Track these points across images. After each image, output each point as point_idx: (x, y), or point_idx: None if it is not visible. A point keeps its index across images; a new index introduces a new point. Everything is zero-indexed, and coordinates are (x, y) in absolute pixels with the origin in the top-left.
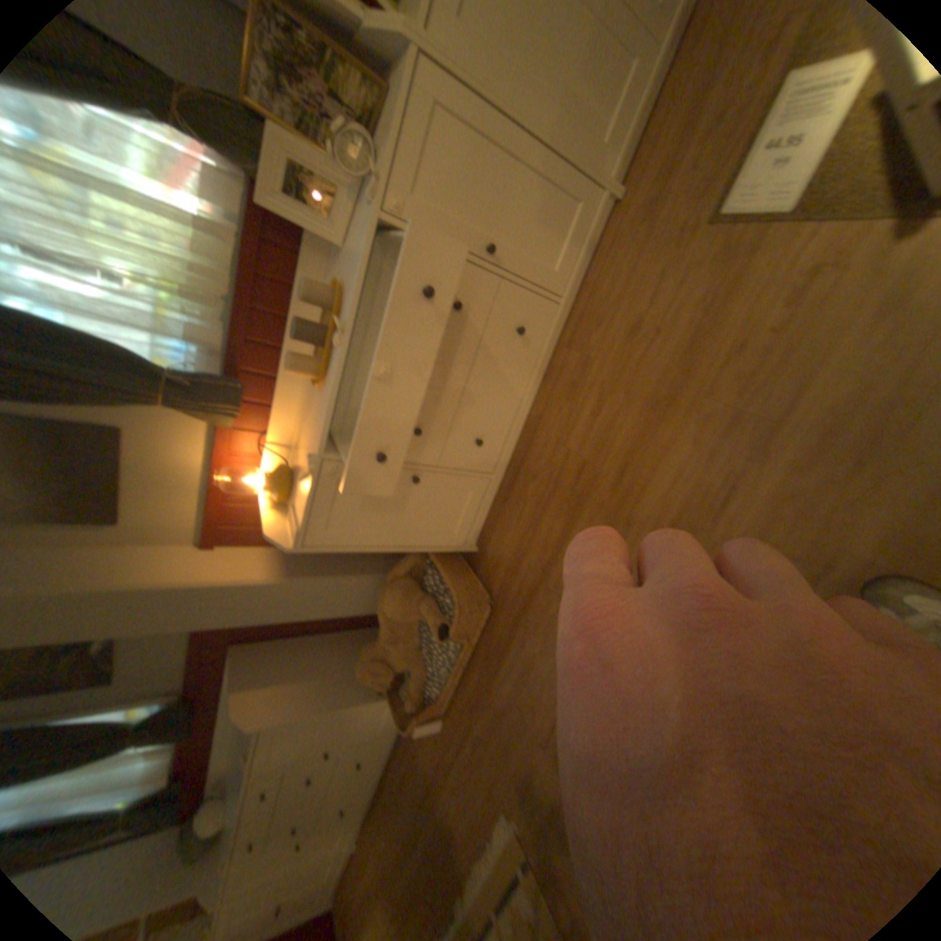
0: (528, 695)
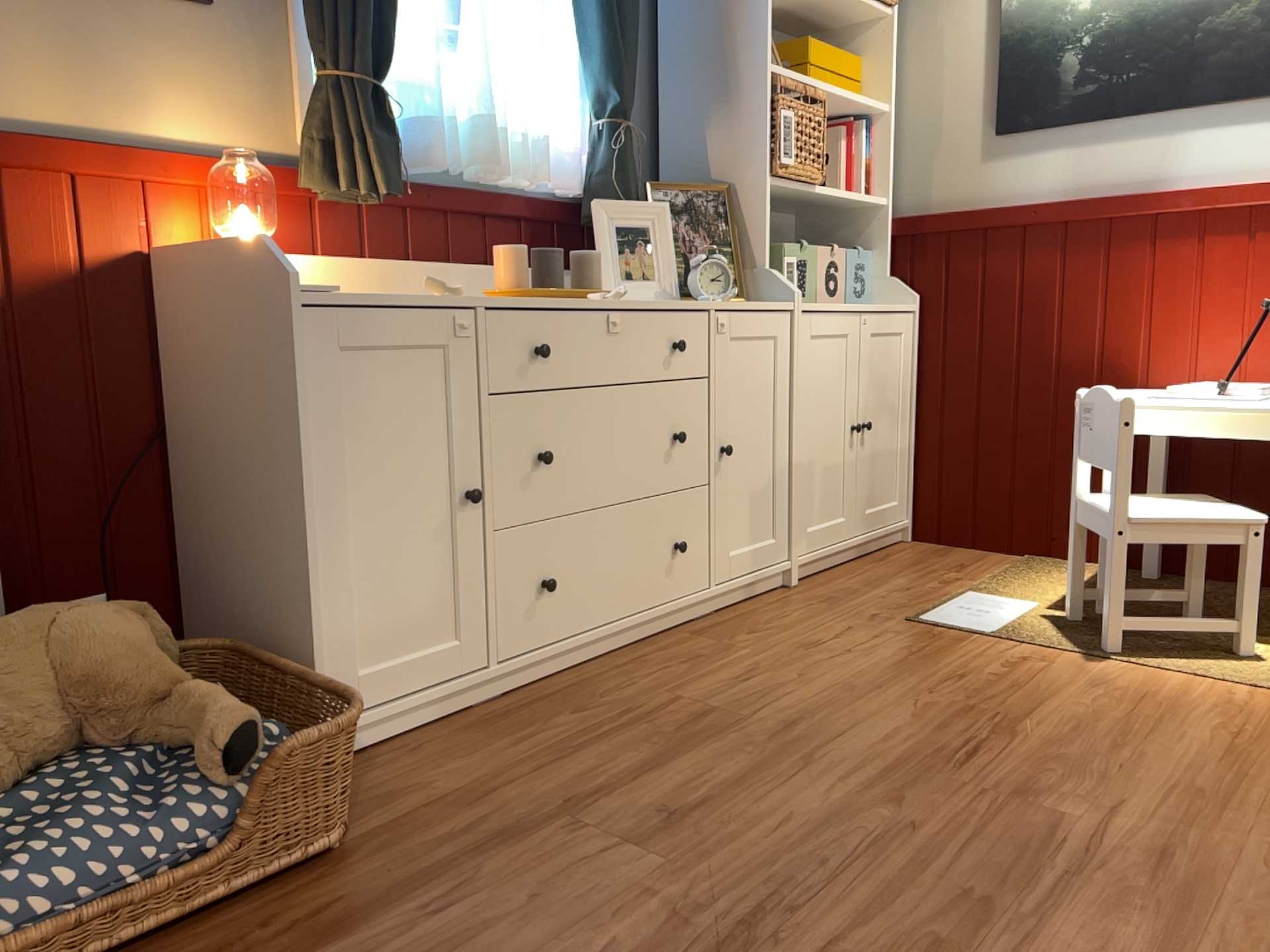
0: None
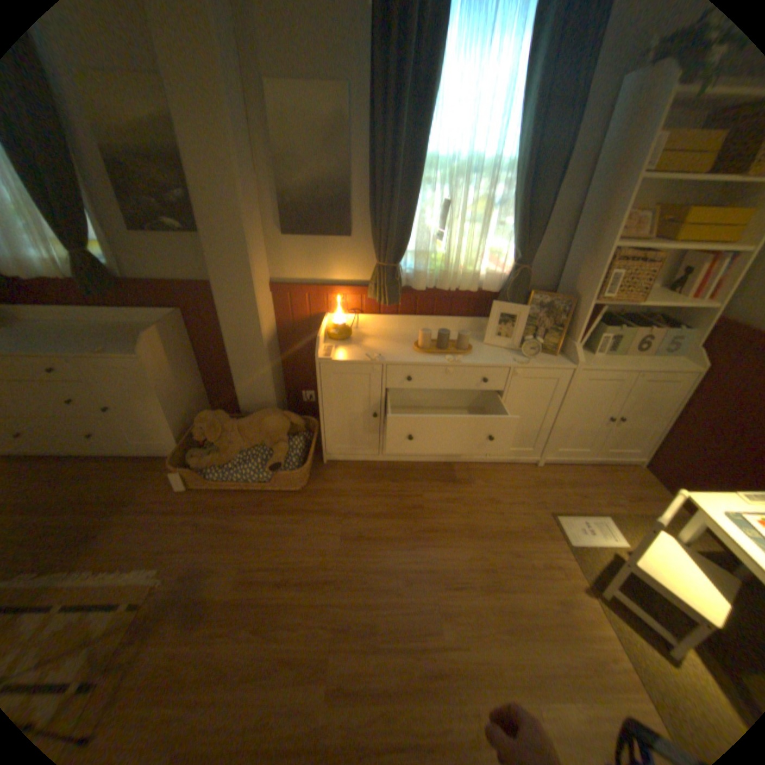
0: (264, 548)
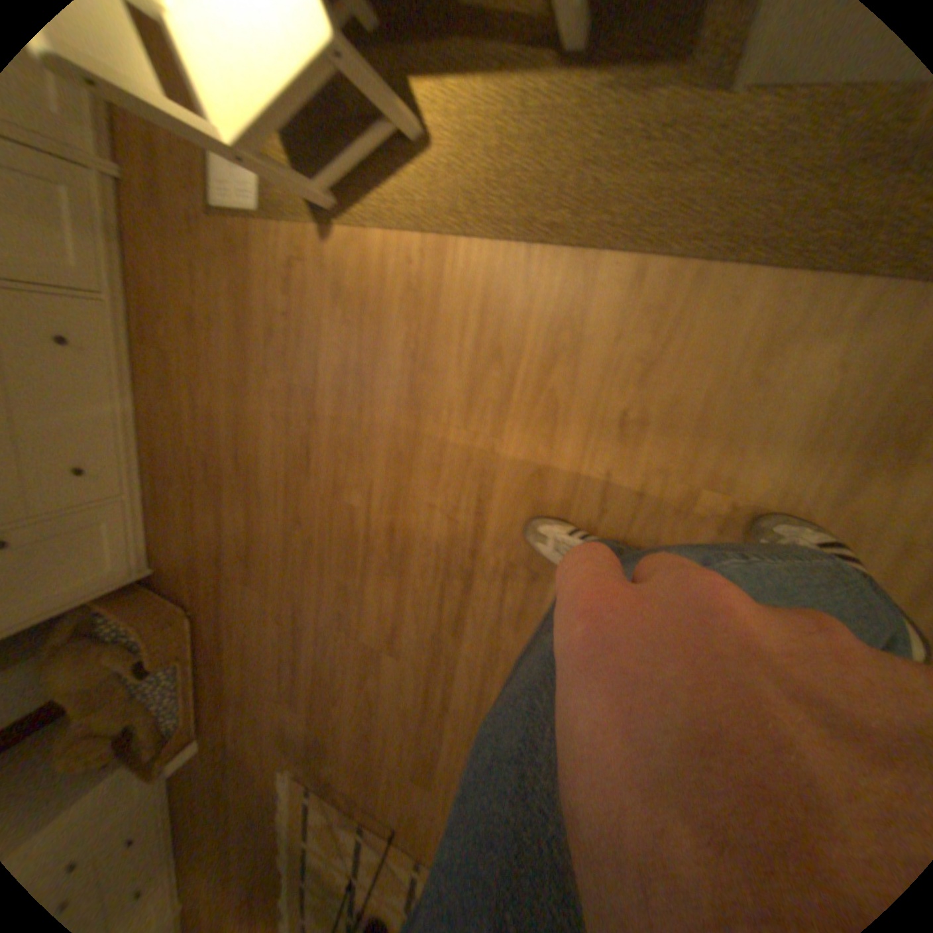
0: (249, 671)
